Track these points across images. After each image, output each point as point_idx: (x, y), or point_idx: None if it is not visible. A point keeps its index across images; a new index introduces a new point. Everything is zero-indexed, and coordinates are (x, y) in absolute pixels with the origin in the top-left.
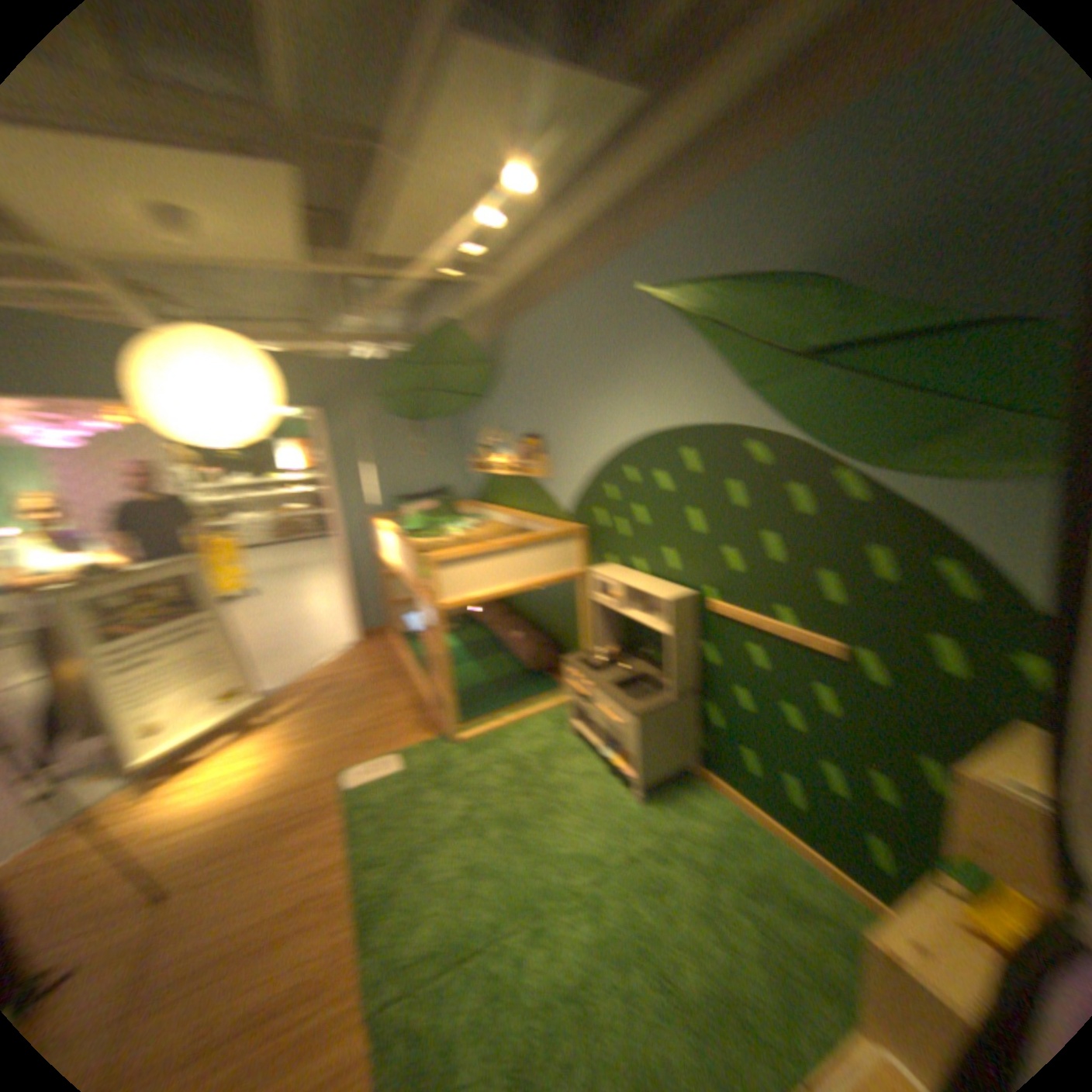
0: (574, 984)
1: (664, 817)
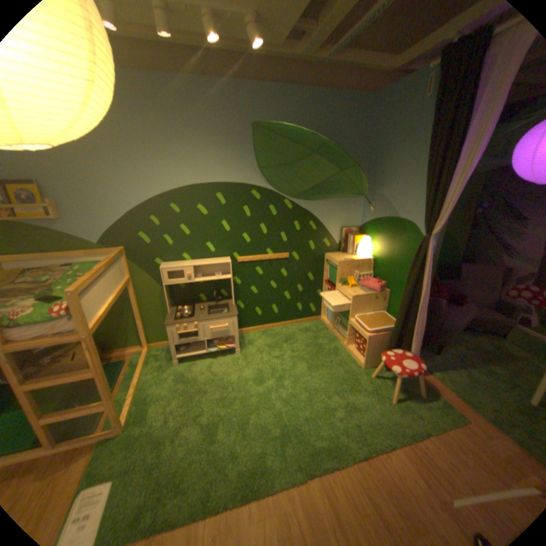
0: (304, 390)
1: (248, 348)
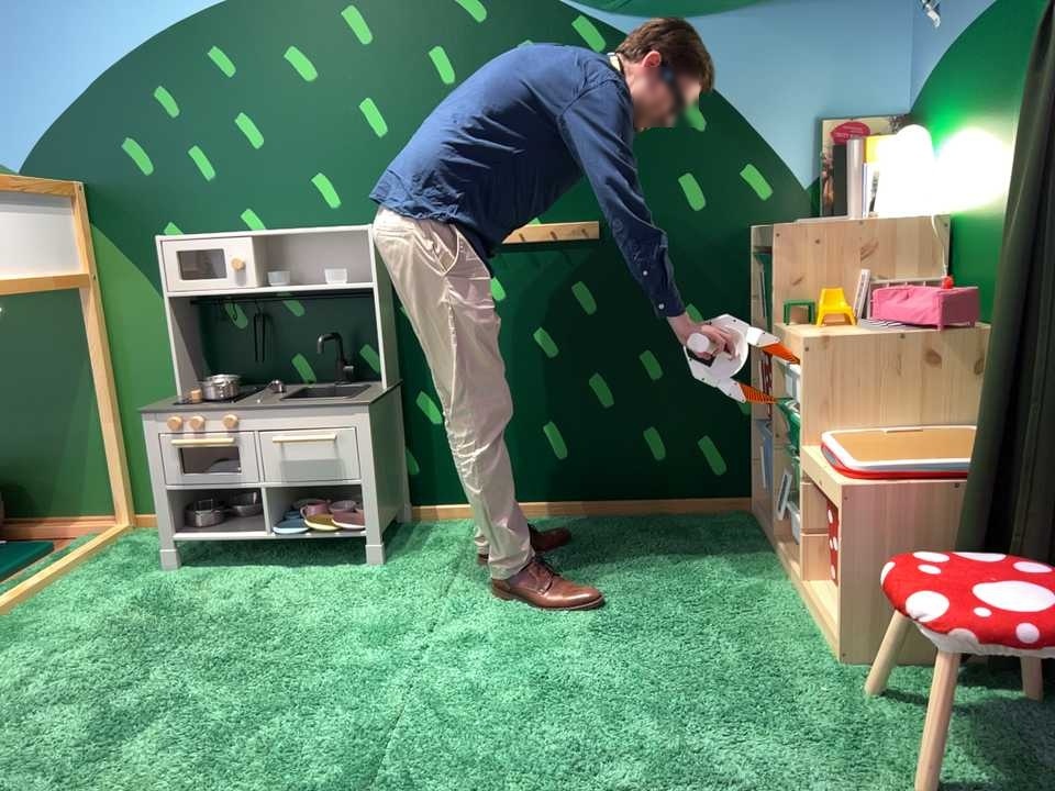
0: (532, 686)
1: (424, 557)
